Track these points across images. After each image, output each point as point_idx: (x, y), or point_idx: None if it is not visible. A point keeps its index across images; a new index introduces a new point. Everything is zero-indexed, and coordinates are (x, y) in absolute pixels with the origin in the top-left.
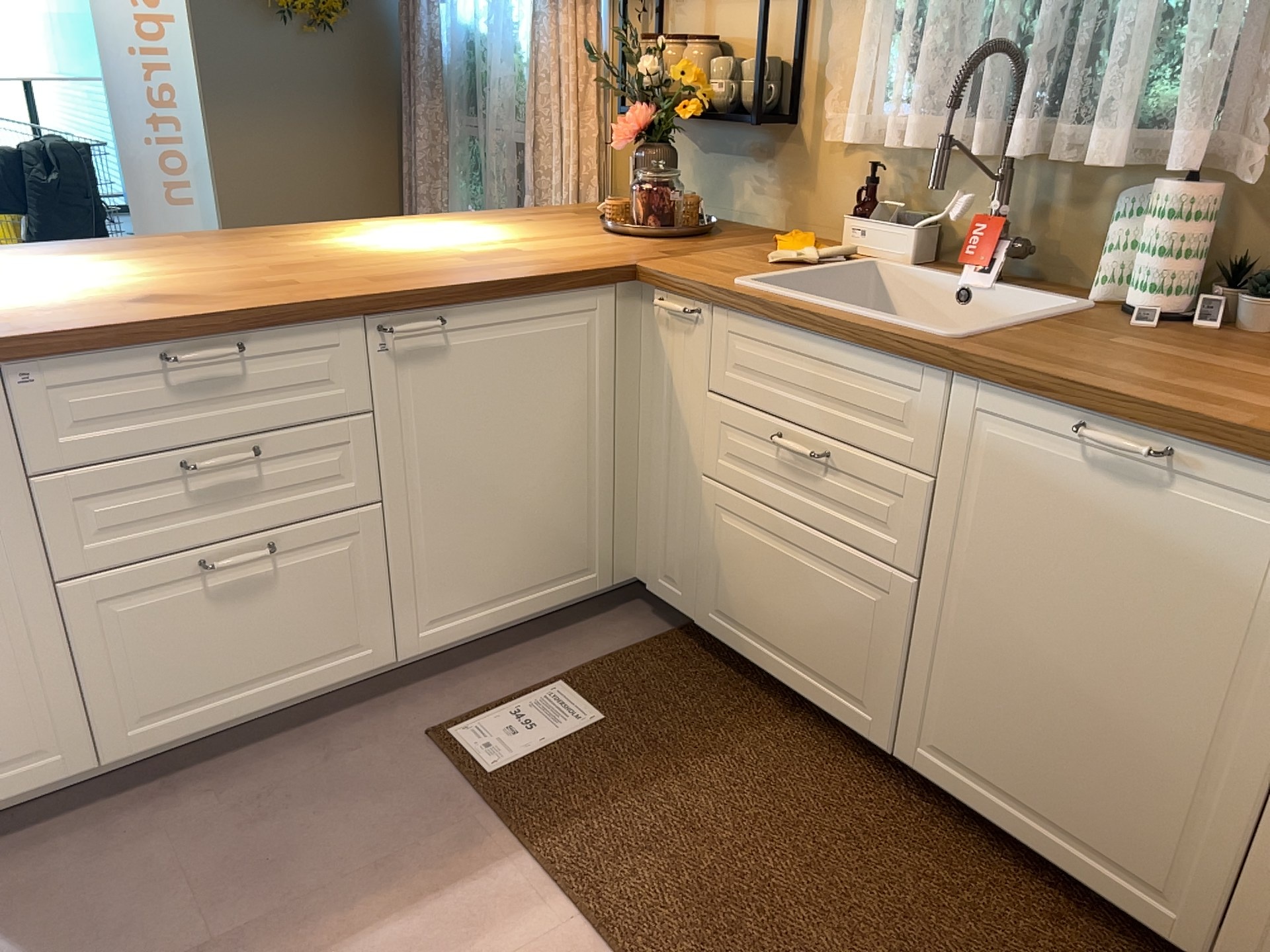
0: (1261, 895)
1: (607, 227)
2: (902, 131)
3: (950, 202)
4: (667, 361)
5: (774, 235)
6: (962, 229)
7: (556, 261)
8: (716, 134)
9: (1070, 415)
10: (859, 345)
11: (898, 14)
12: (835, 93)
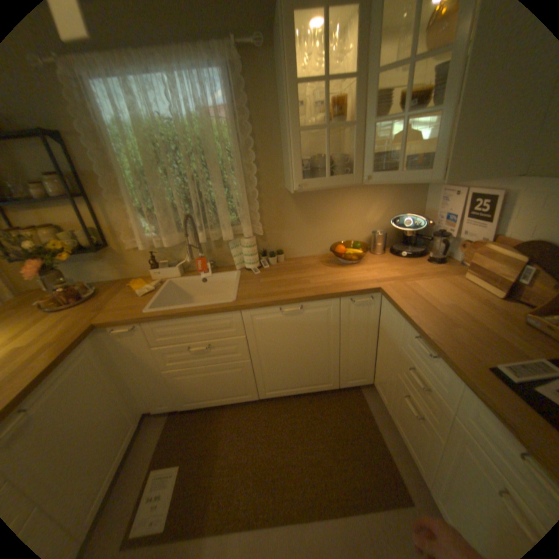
0: (344, 371)
1: (46, 310)
2: (160, 241)
3: (181, 255)
4: (125, 347)
5: (120, 282)
6: (189, 261)
7: (52, 342)
8: (69, 255)
9: (276, 307)
10: (207, 314)
11: (137, 206)
12: (121, 233)
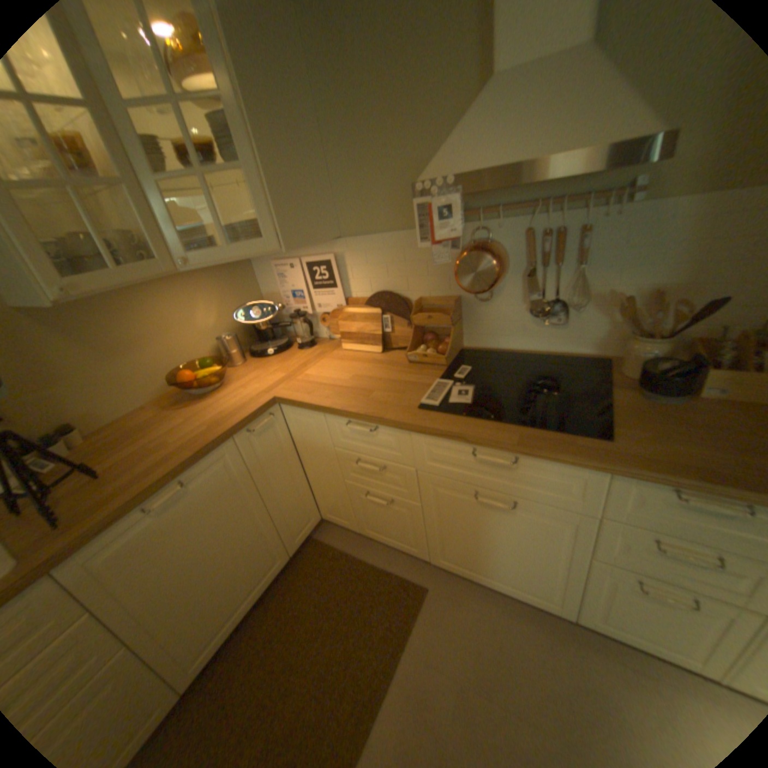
0: (285, 530)
1: None
2: None
3: None
4: None
5: None
6: None
7: None
8: None
9: (132, 514)
10: None
11: None
12: None
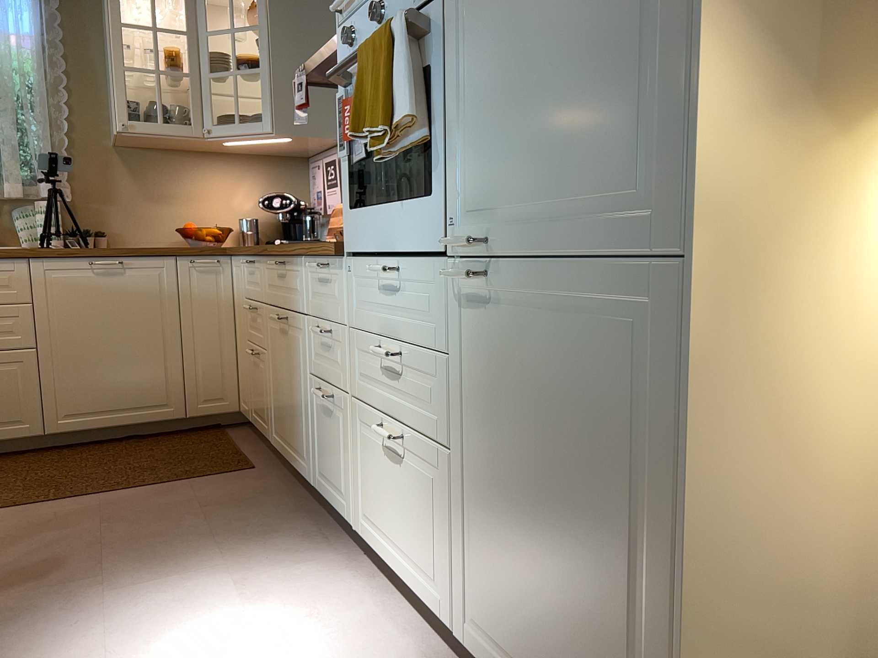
0: (190, 381)
1: None
2: None
3: None
4: None
5: None
6: None
7: None
8: None
9: (84, 260)
10: None
11: None
12: None
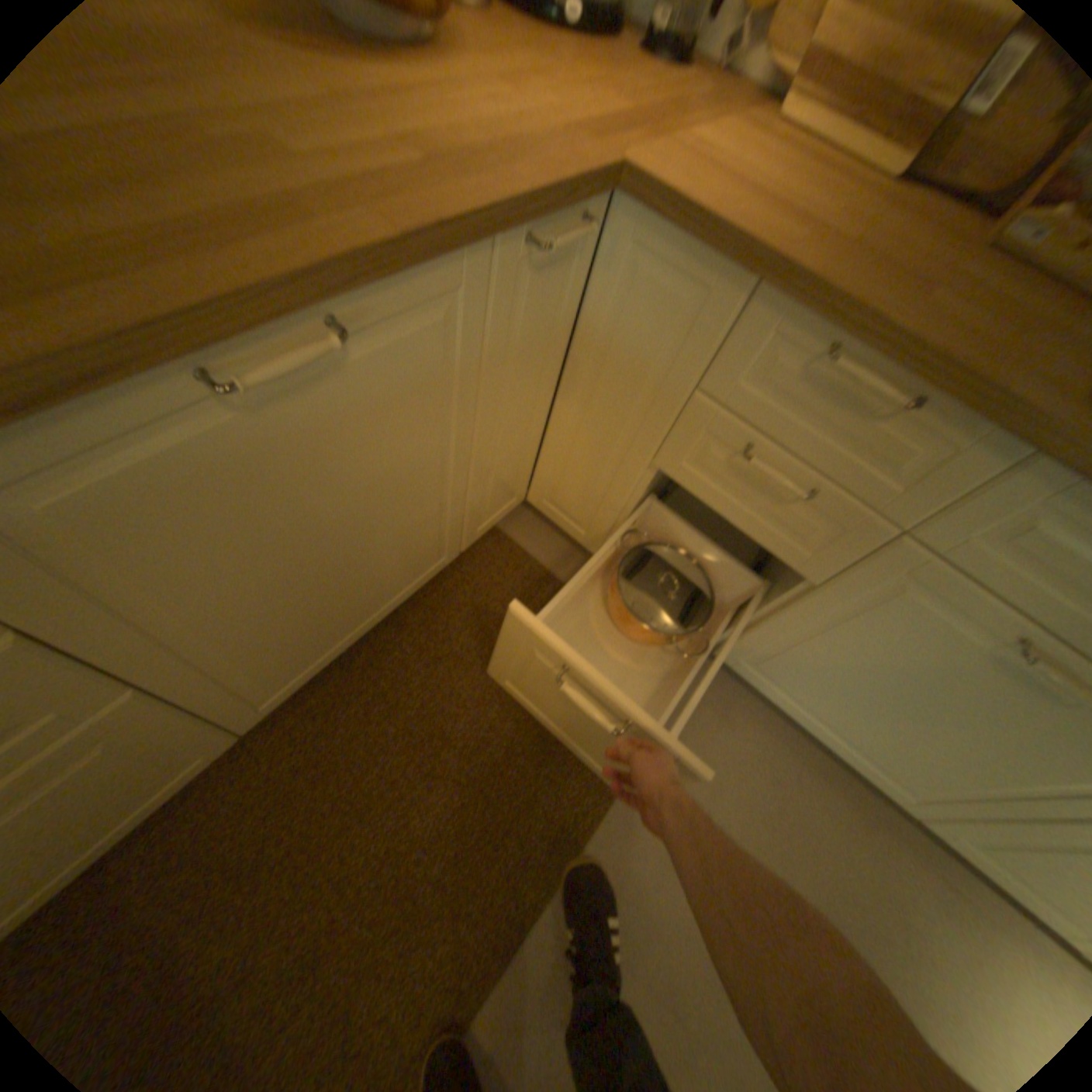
0: (477, 507)
1: None
2: None
3: None
4: None
5: None
6: None
7: None
8: None
9: (168, 368)
10: None
11: None
12: None
